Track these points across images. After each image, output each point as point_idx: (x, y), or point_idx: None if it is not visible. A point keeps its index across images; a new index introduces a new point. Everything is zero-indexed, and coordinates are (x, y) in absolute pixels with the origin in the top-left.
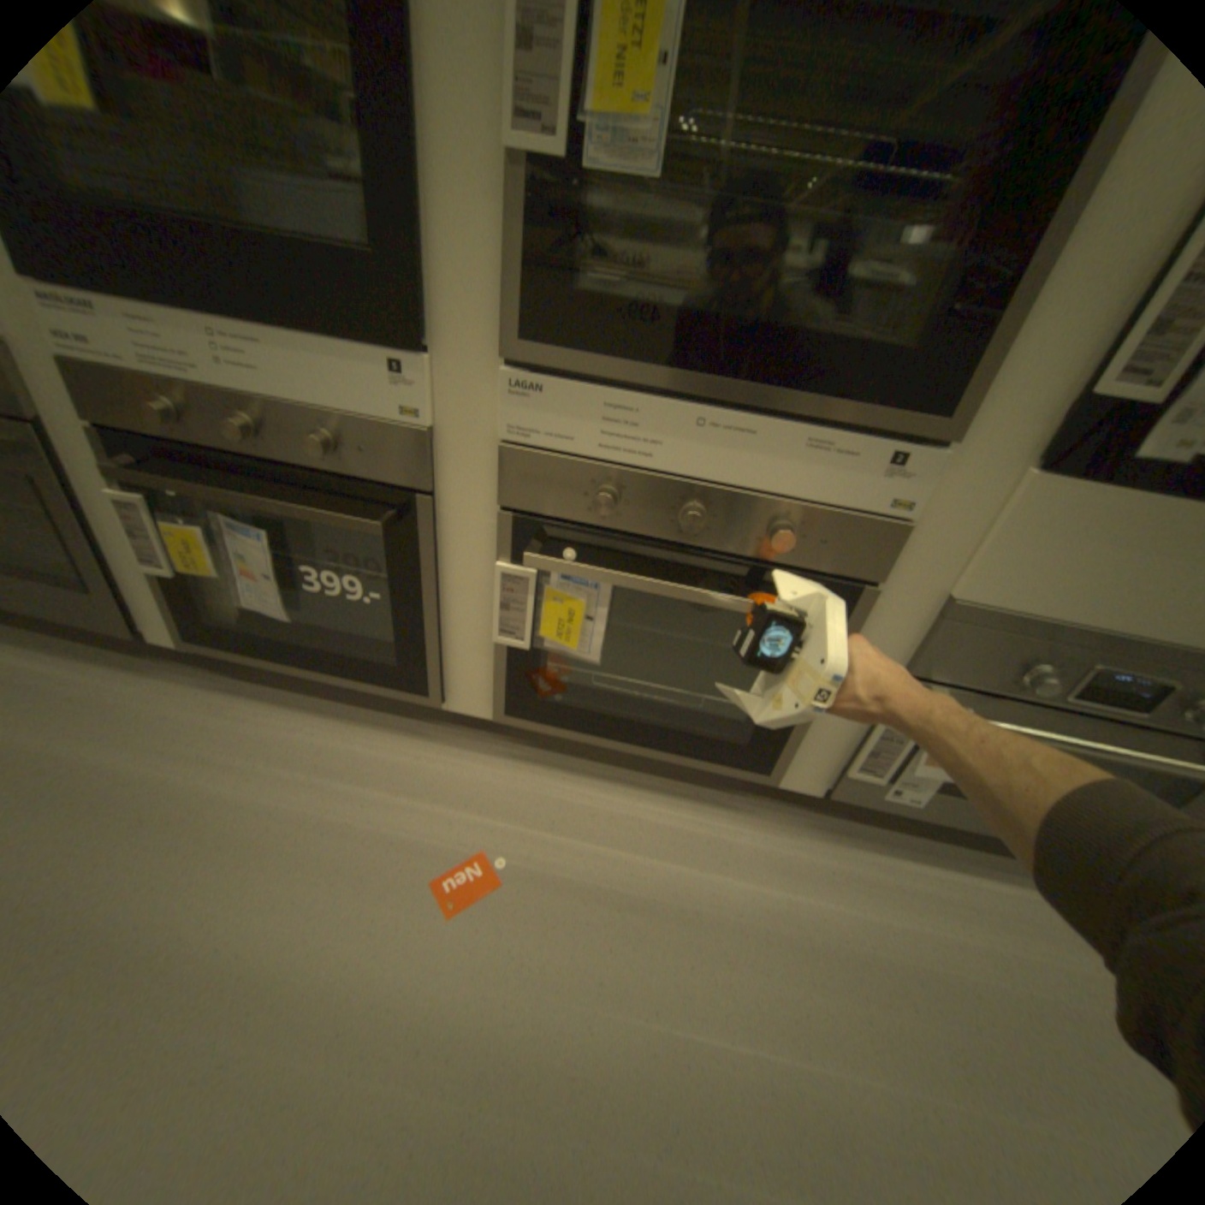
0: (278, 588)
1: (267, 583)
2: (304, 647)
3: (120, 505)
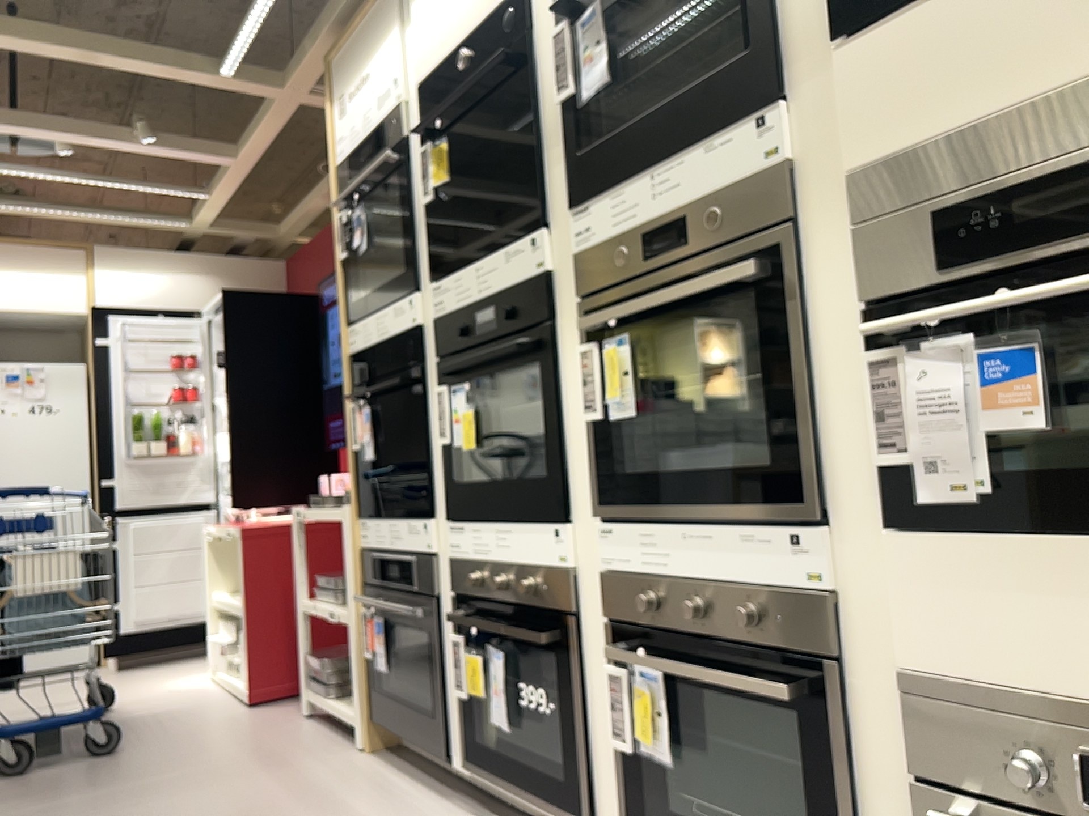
0: (505, 703)
1: (502, 701)
2: (520, 768)
3: (453, 647)
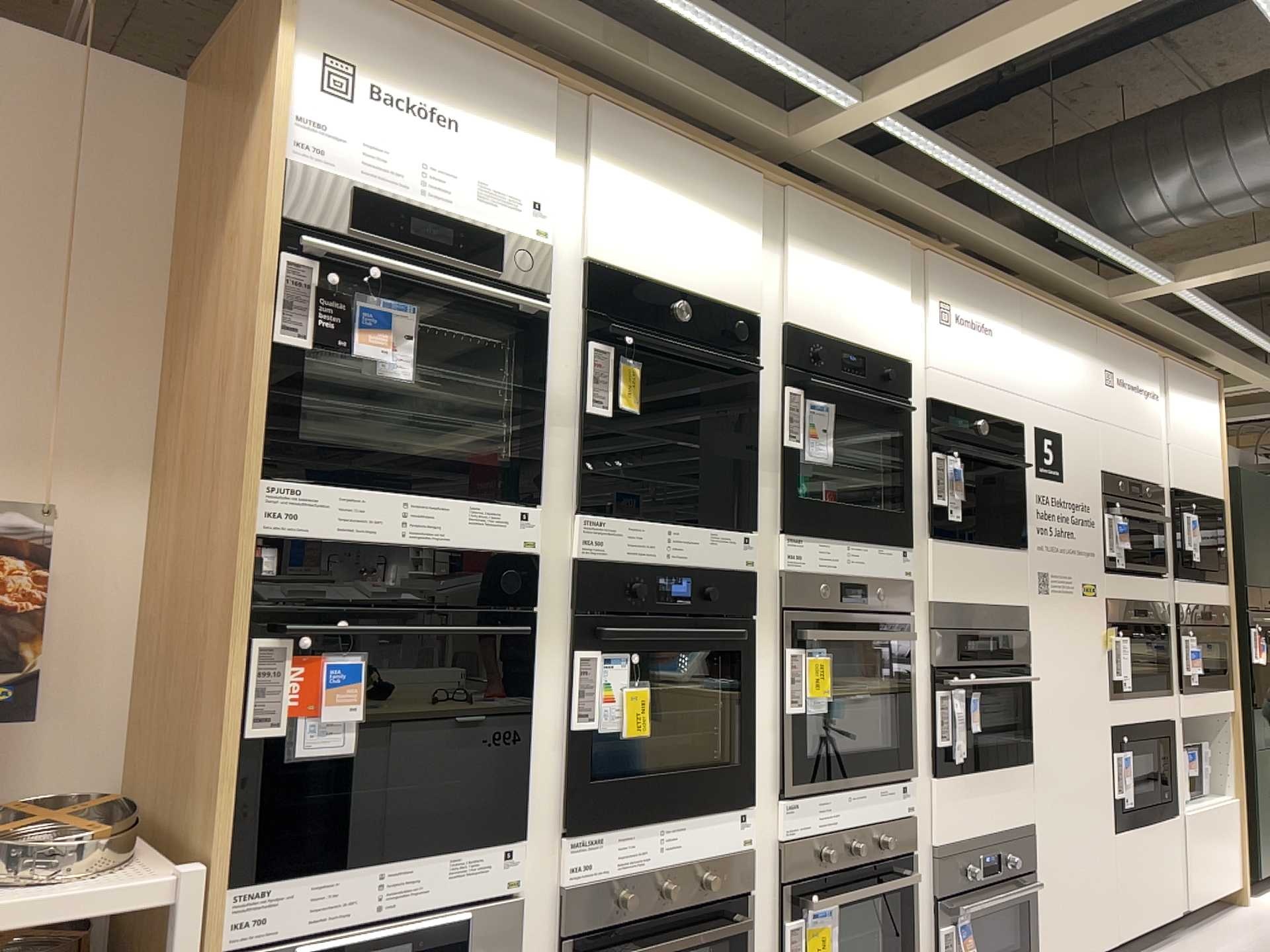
0: None
1: None
2: None
3: None
